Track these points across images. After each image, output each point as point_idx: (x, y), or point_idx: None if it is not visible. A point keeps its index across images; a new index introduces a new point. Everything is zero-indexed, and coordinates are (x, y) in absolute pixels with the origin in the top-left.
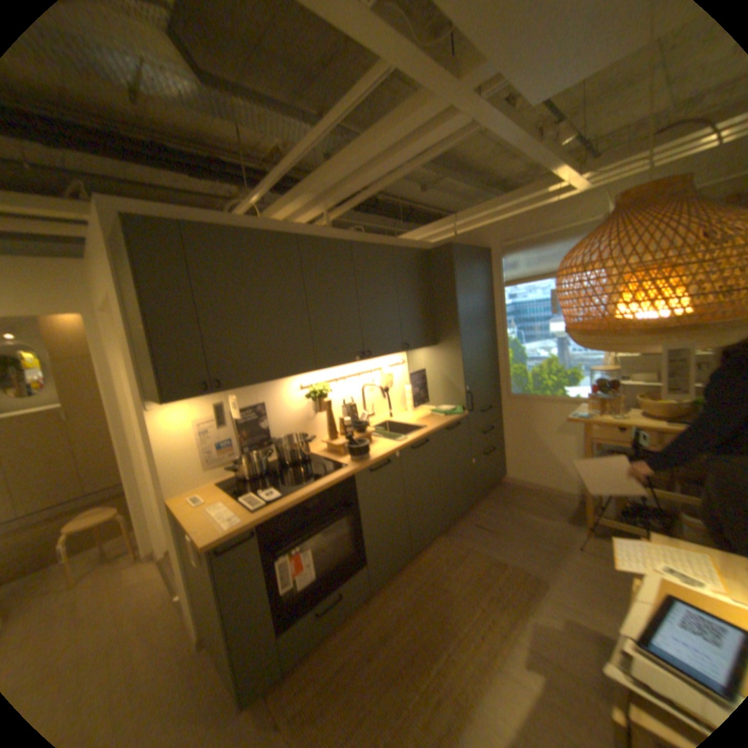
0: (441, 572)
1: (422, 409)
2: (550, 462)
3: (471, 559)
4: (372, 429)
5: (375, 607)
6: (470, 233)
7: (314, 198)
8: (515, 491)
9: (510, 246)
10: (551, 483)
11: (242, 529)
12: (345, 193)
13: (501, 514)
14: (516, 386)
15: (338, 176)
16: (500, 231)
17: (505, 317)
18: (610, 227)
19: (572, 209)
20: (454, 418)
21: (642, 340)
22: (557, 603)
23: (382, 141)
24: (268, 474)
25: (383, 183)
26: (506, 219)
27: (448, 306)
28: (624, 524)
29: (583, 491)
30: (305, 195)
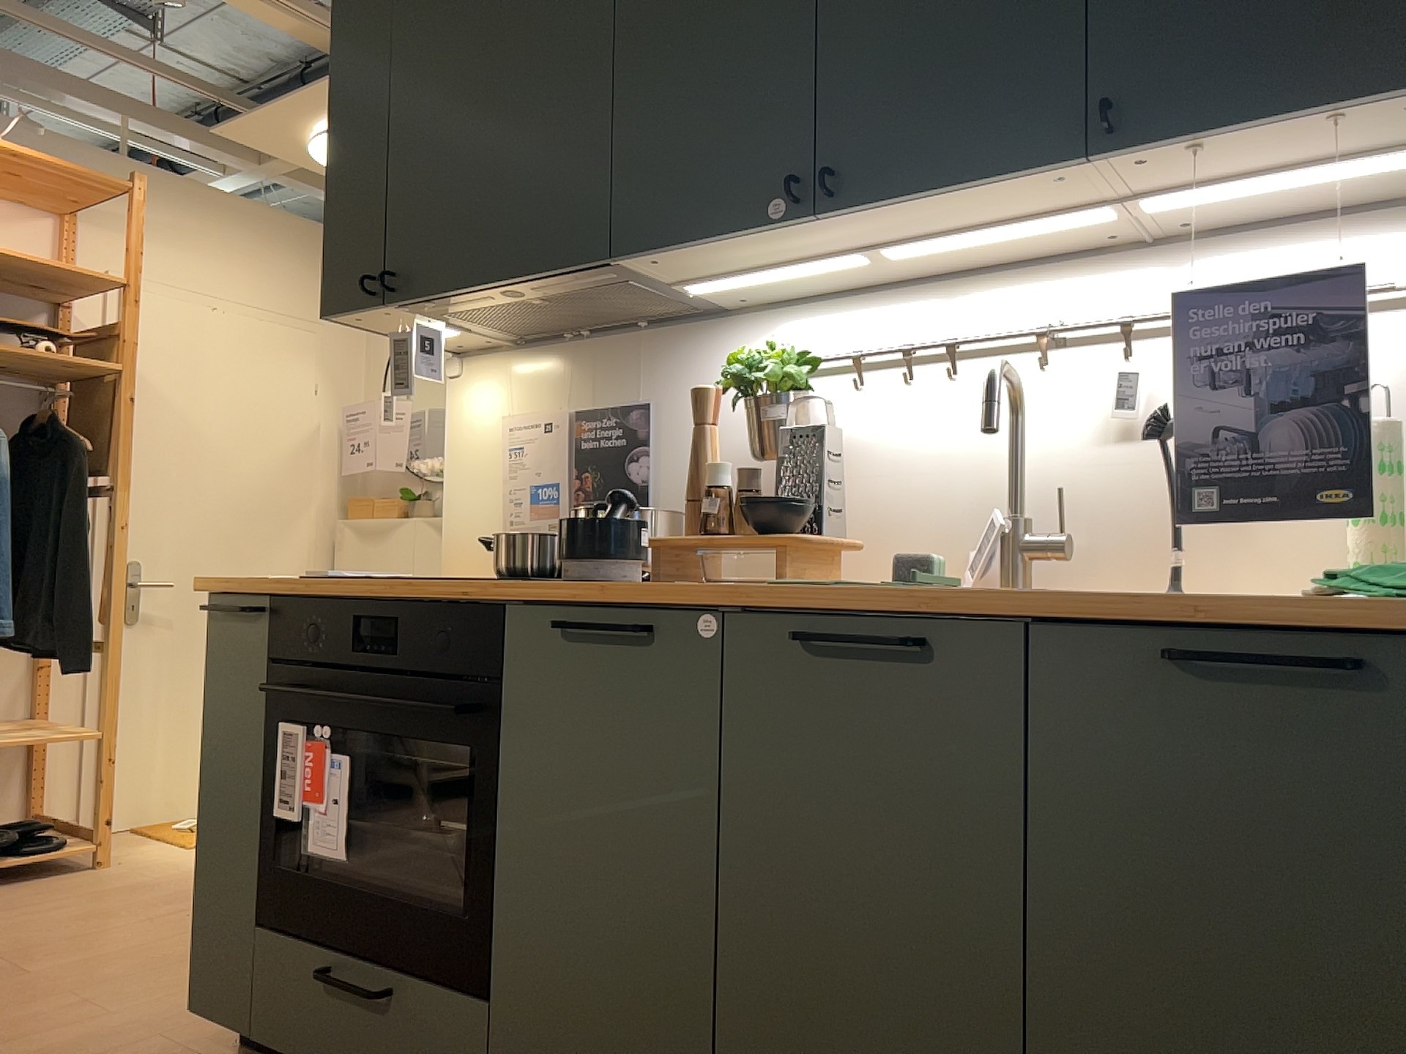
0: None
1: None
2: None
3: None
4: None
5: None
6: None
7: None
8: None
9: None
10: None
11: (246, 588)
12: None
13: None
14: None
15: None
16: None
17: None
18: None
19: None
20: (1352, 617)
21: None
22: None
23: None
24: None
25: None
26: None
27: None
28: None
29: None
30: None
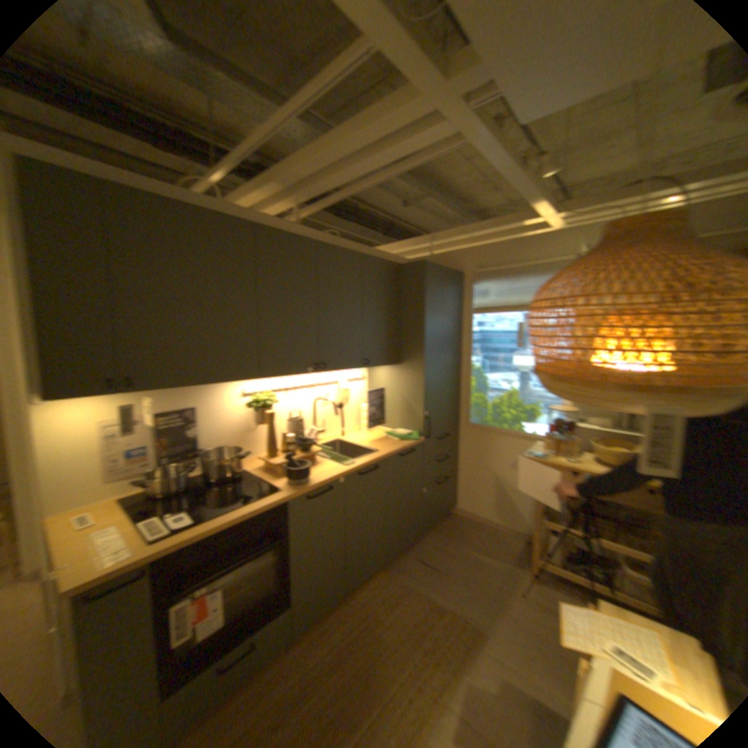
0: (375, 616)
1: (376, 430)
2: (500, 498)
3: (410, 601)
4: (319, 449)
5: (295, 657)
6: (445, 255)
7: (282, 190)
8: (463, 525)
9: (482, 273)
10: (500, 519)
11: (128, 569)
12: (317, 190)
13: (447, 550)
14: (475, 416)
15: (309, 169)
16: (475, 258)
17: (471, 344)
18: (596, 258)
19: (546, 246)
20: (409, 444)
21: (624, 397)
22: (495, 660)
23: (359, 136)
24: (185, 494)
25: (359, 186)
26: (482, 246)
27: (415, 326)
28: (567, 571)
29: (530, 530)
30: (272, 185)
